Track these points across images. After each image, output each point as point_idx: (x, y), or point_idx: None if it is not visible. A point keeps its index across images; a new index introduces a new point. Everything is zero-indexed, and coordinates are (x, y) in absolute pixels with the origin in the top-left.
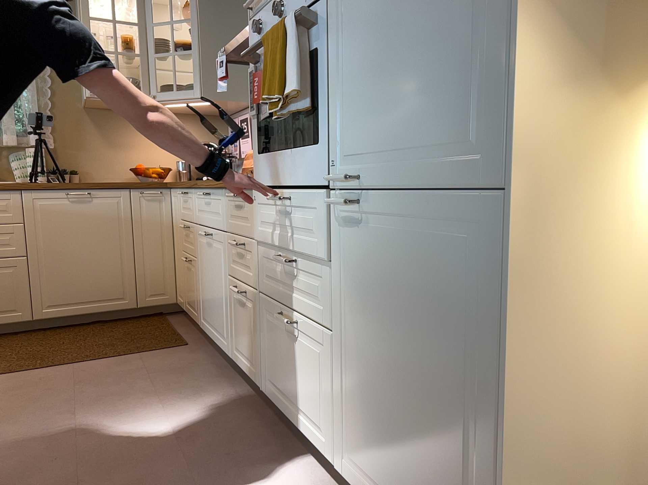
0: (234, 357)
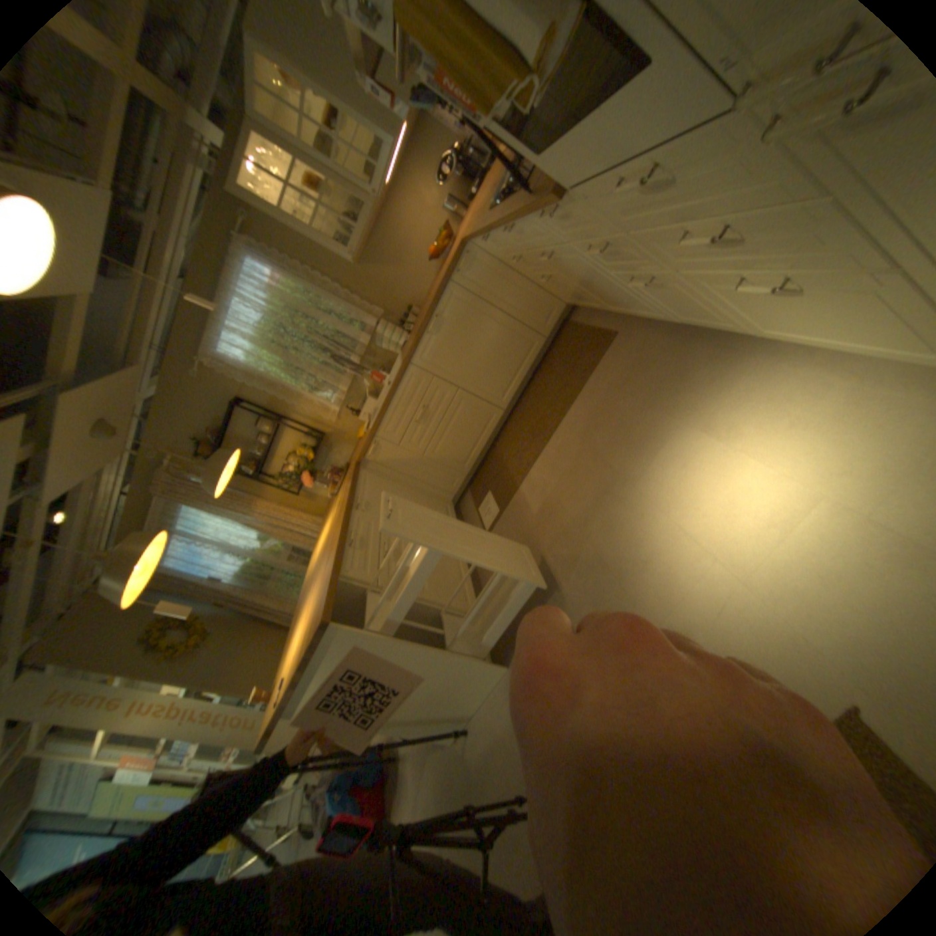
0: (686, 318)
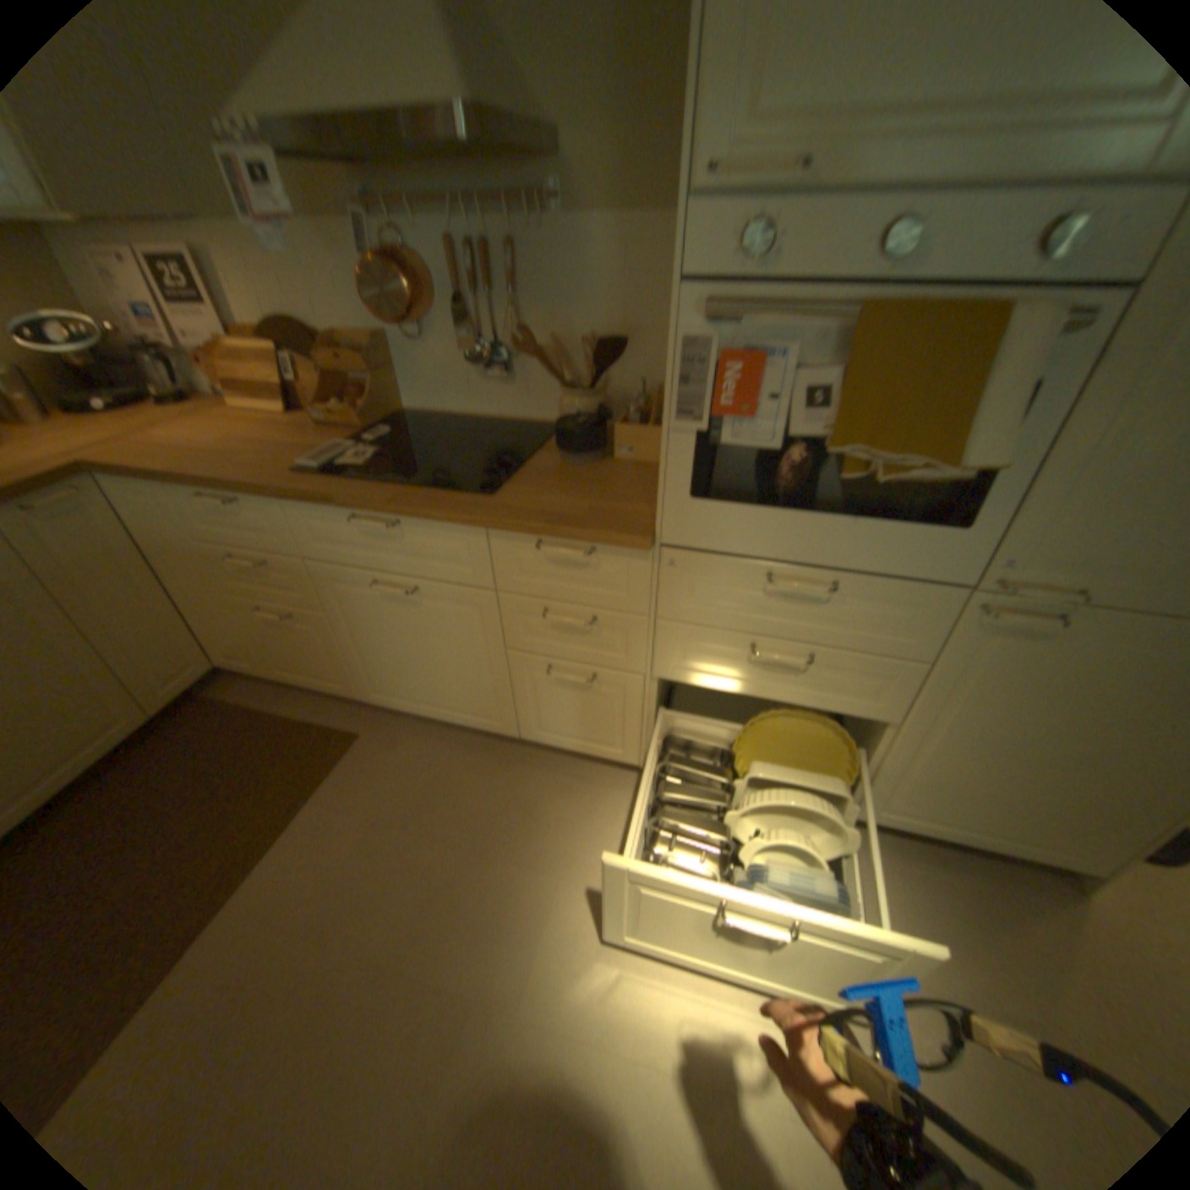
0: (533, 735)
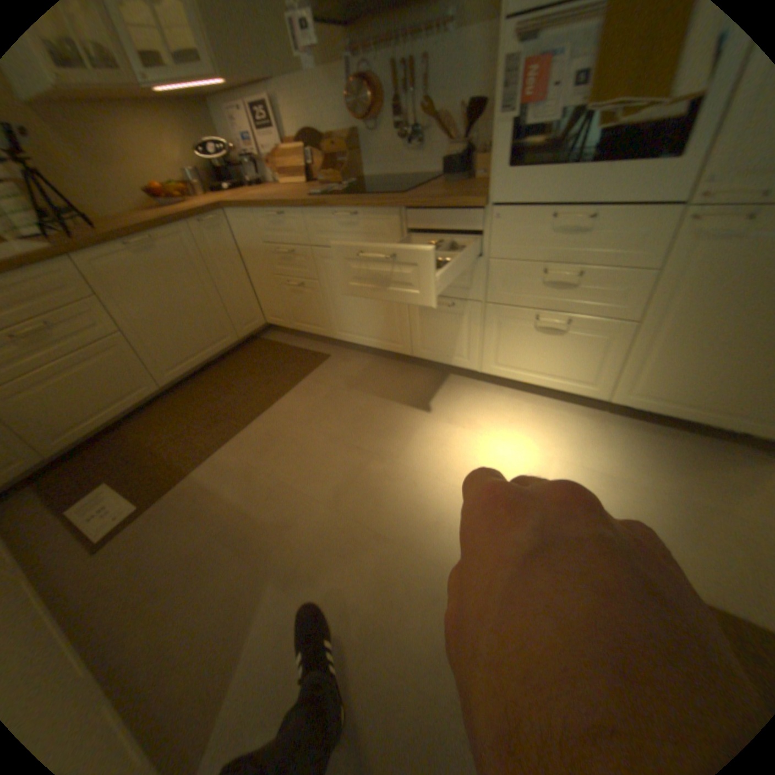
0: (418, 353)
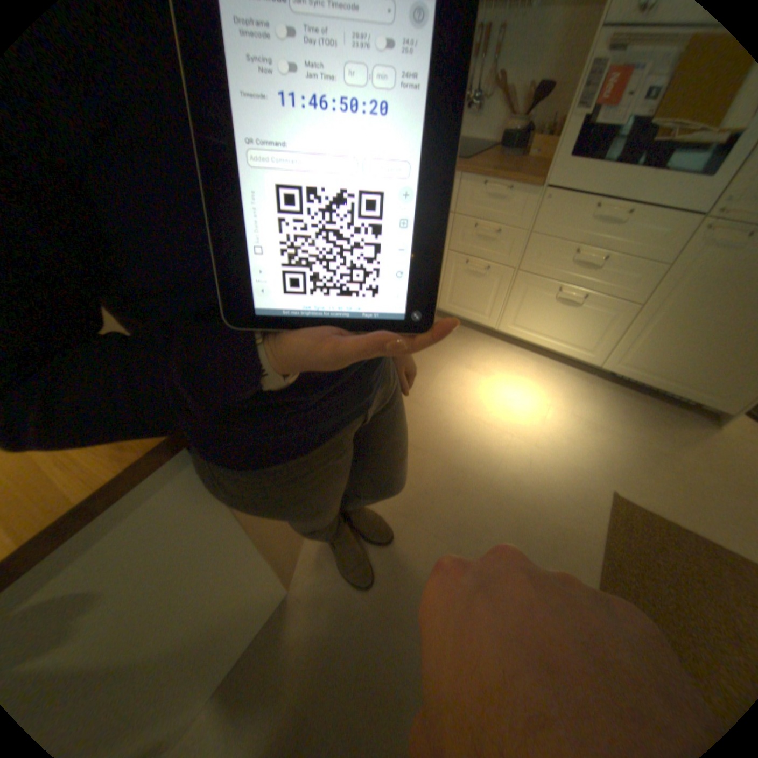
0: (445, 306)
